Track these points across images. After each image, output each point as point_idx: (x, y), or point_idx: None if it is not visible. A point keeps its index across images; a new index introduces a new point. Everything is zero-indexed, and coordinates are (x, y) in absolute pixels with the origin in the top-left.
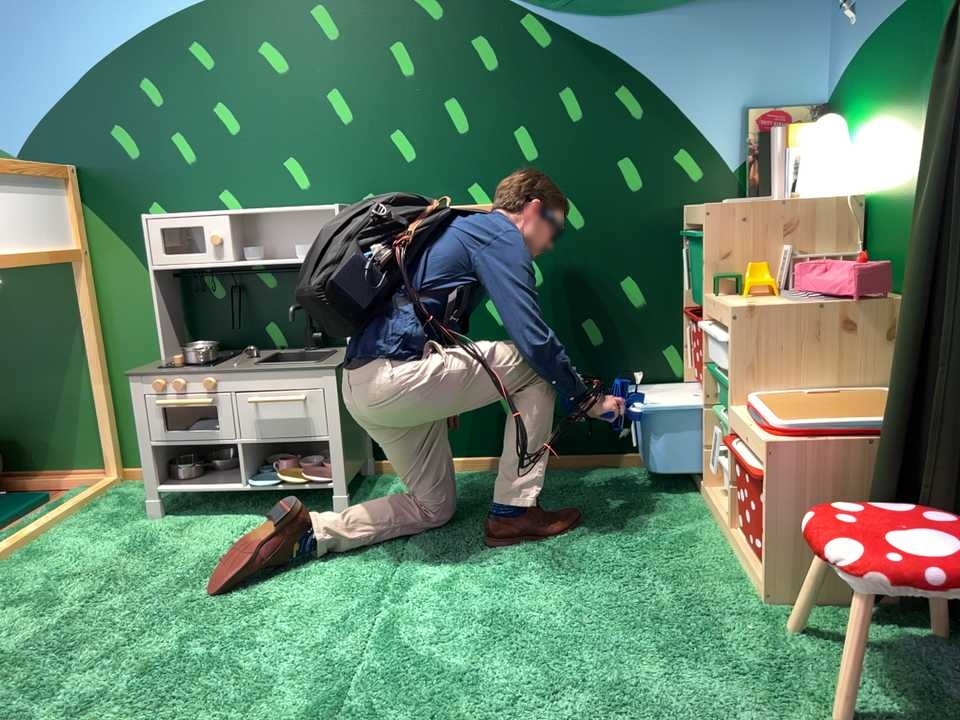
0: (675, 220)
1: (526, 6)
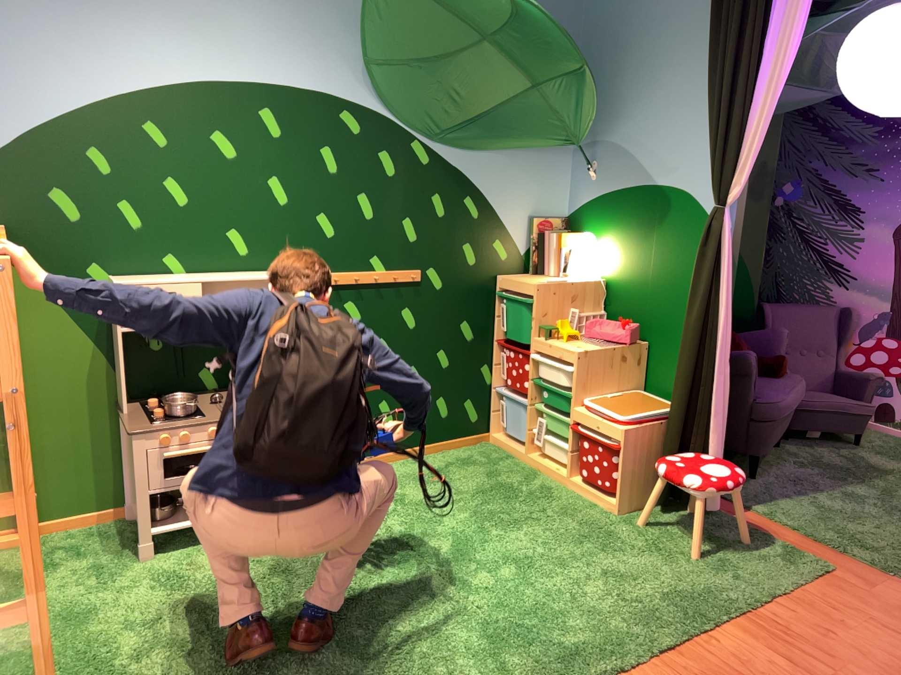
0: (491, 285)
1: (416, 139)
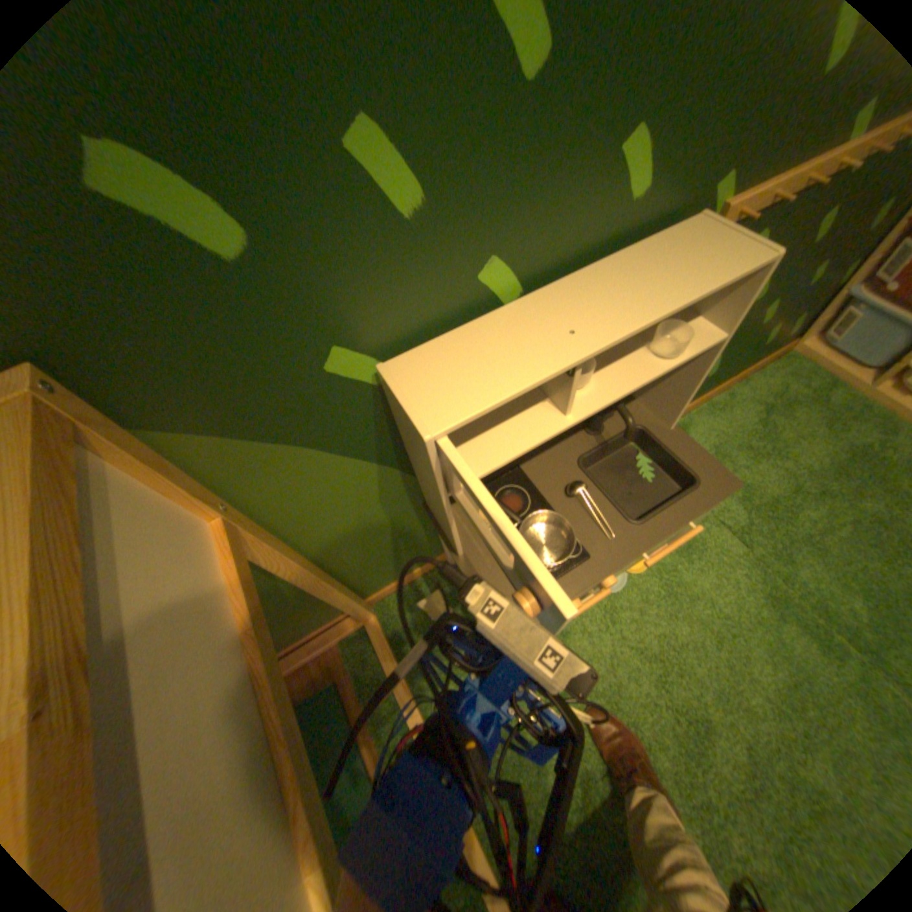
0: None
1: None
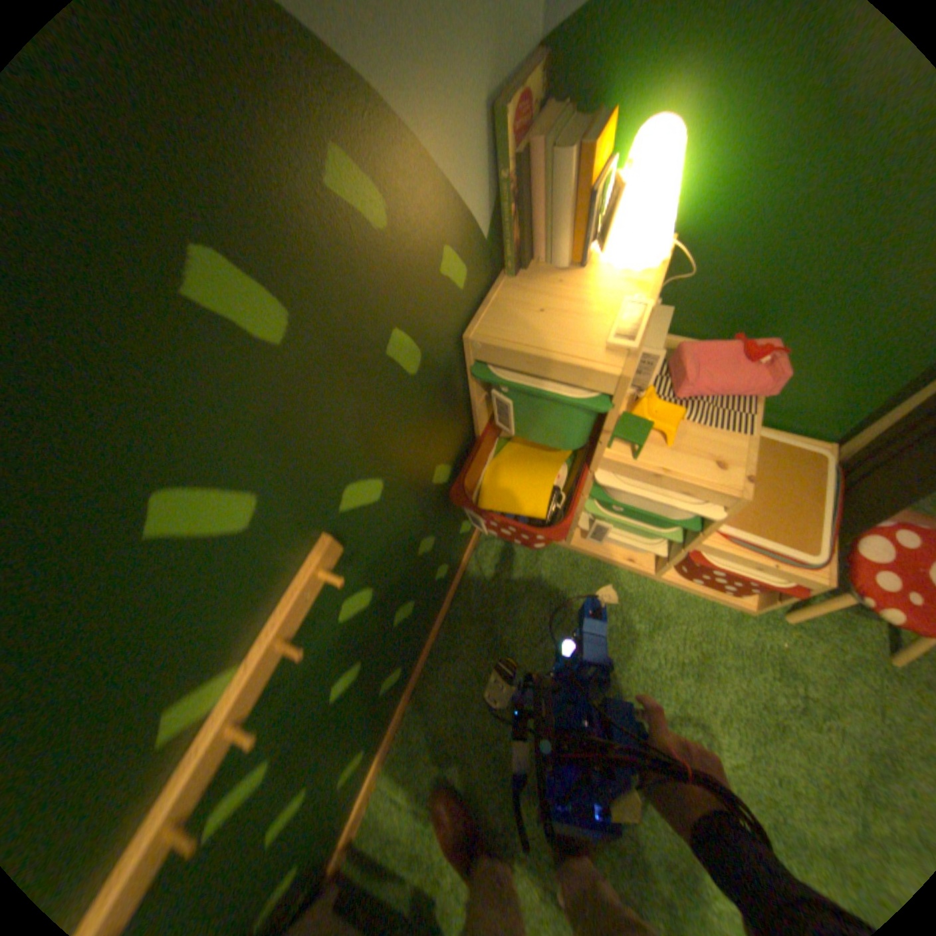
0: (462, 359)
1: None
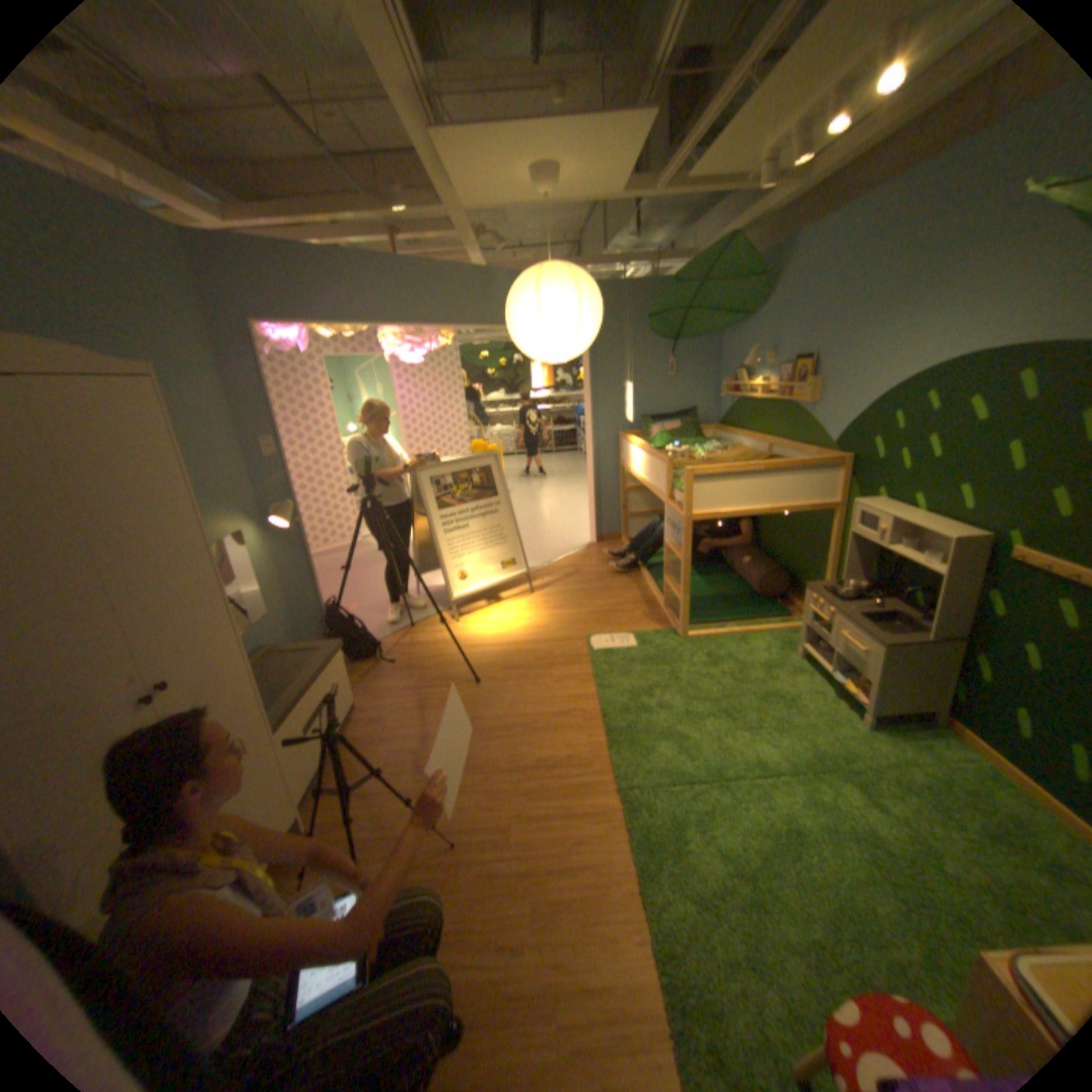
0: None
1: None
